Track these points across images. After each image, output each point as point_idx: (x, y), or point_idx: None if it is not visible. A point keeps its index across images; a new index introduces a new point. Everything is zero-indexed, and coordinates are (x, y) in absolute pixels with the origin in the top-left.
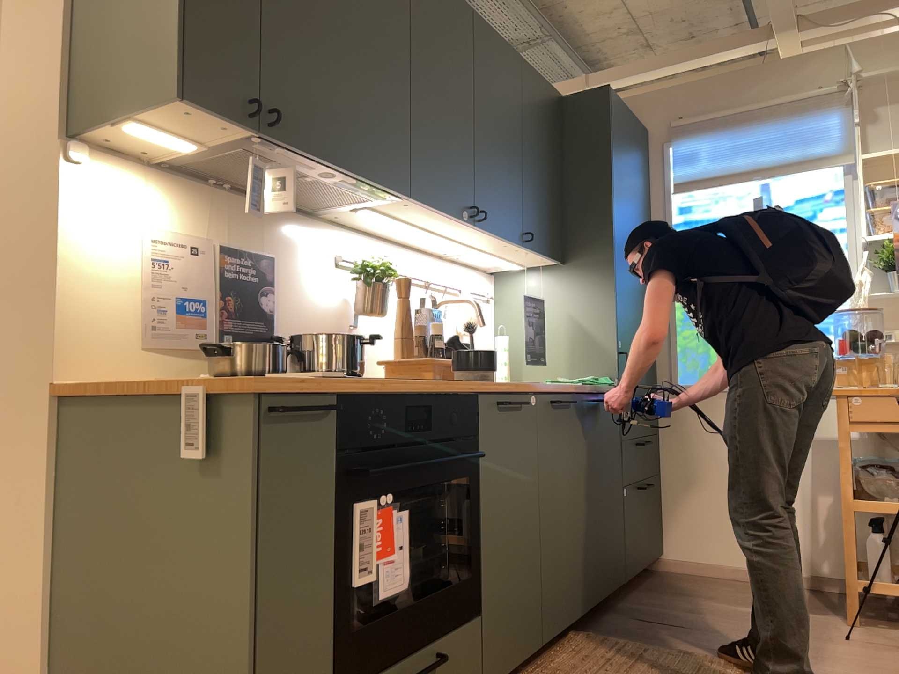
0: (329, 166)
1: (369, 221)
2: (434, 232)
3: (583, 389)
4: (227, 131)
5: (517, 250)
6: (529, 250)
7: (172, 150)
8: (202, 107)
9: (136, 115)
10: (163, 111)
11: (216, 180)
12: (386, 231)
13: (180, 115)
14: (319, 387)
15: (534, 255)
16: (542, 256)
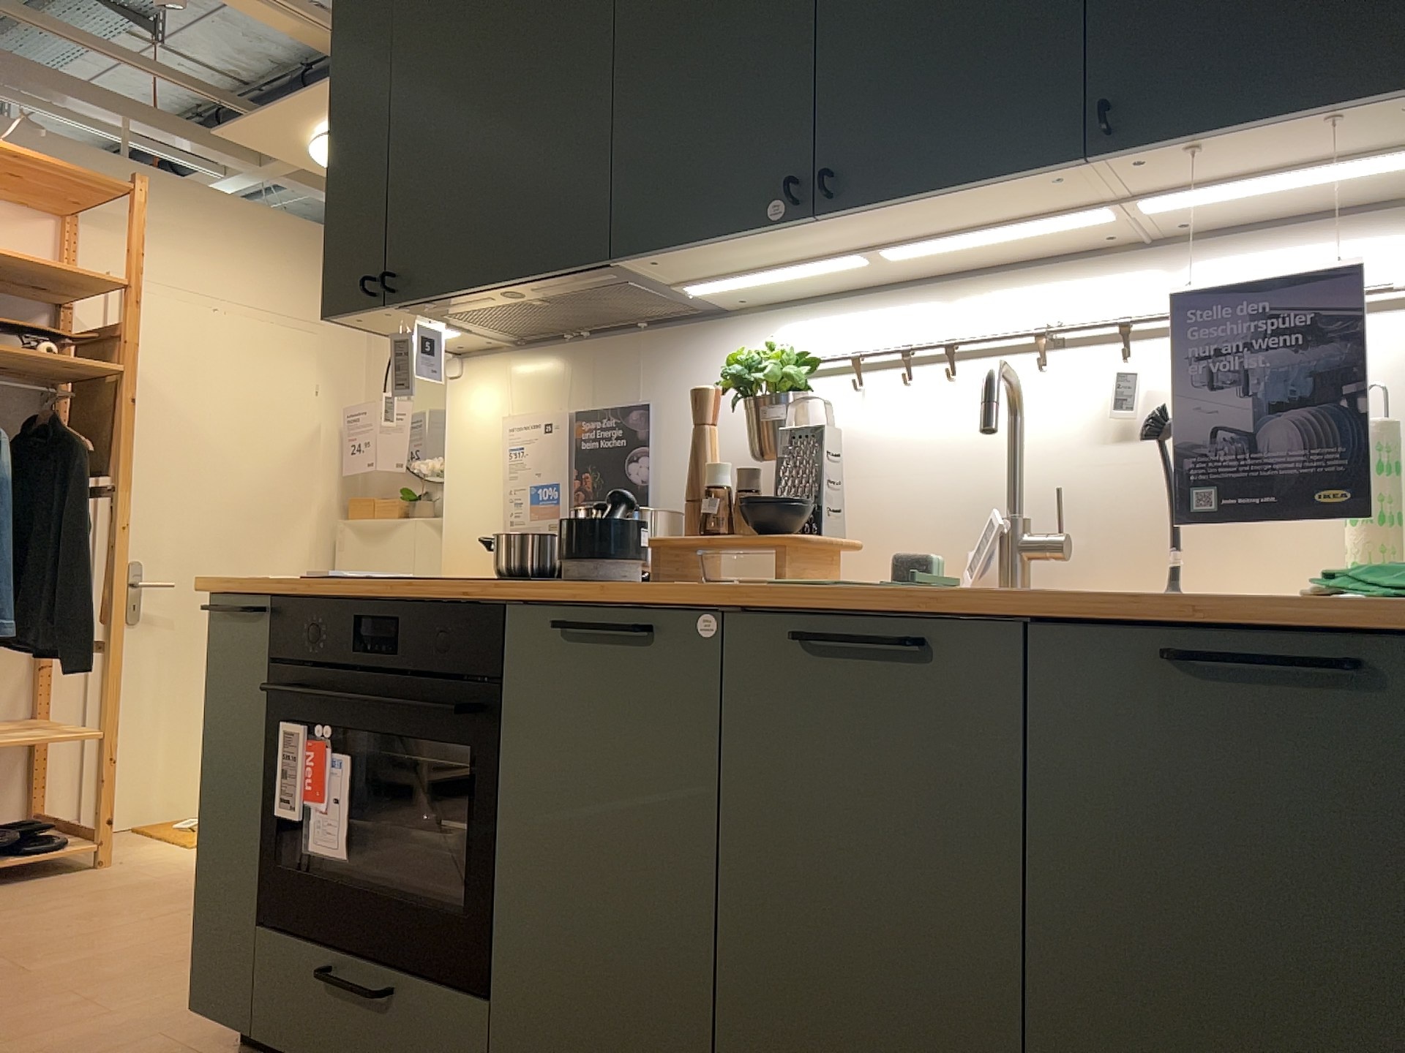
0: (484, 291)
1: (789, 283)
2: (867, 249)
3: (1005, 606)
4: (398, 314)
5: (1150, 165)
6: (1178, 148)
7: (470, 335)
8: (346, 313)
9: (380, 334)
10: (361, 327)
11: (566, 333)
12: (861, 276)
13: (365, 323)
14: (248, 587)
15: (1251, 138)
16: (1303, 123)
